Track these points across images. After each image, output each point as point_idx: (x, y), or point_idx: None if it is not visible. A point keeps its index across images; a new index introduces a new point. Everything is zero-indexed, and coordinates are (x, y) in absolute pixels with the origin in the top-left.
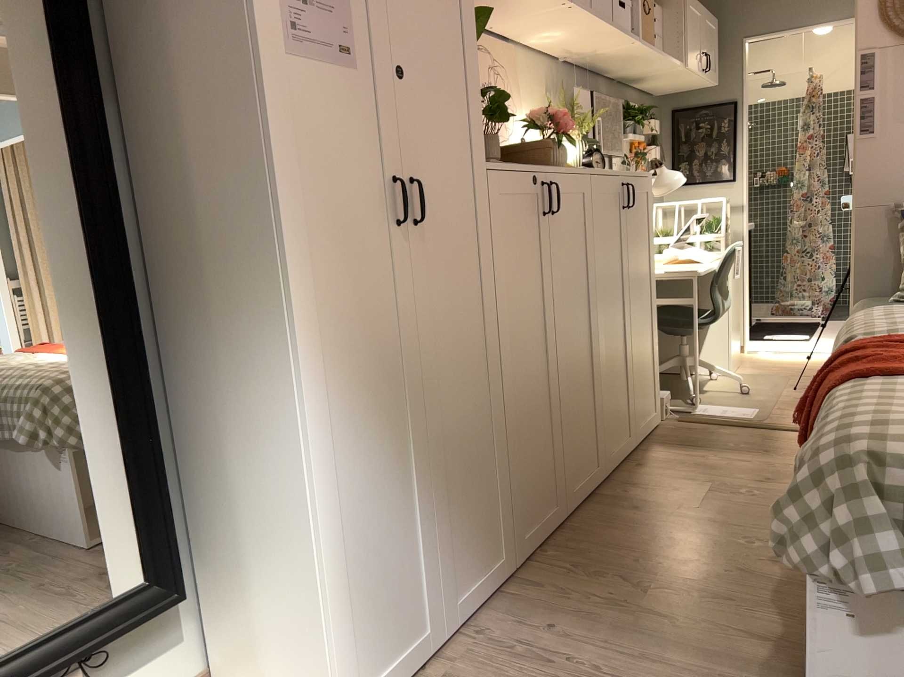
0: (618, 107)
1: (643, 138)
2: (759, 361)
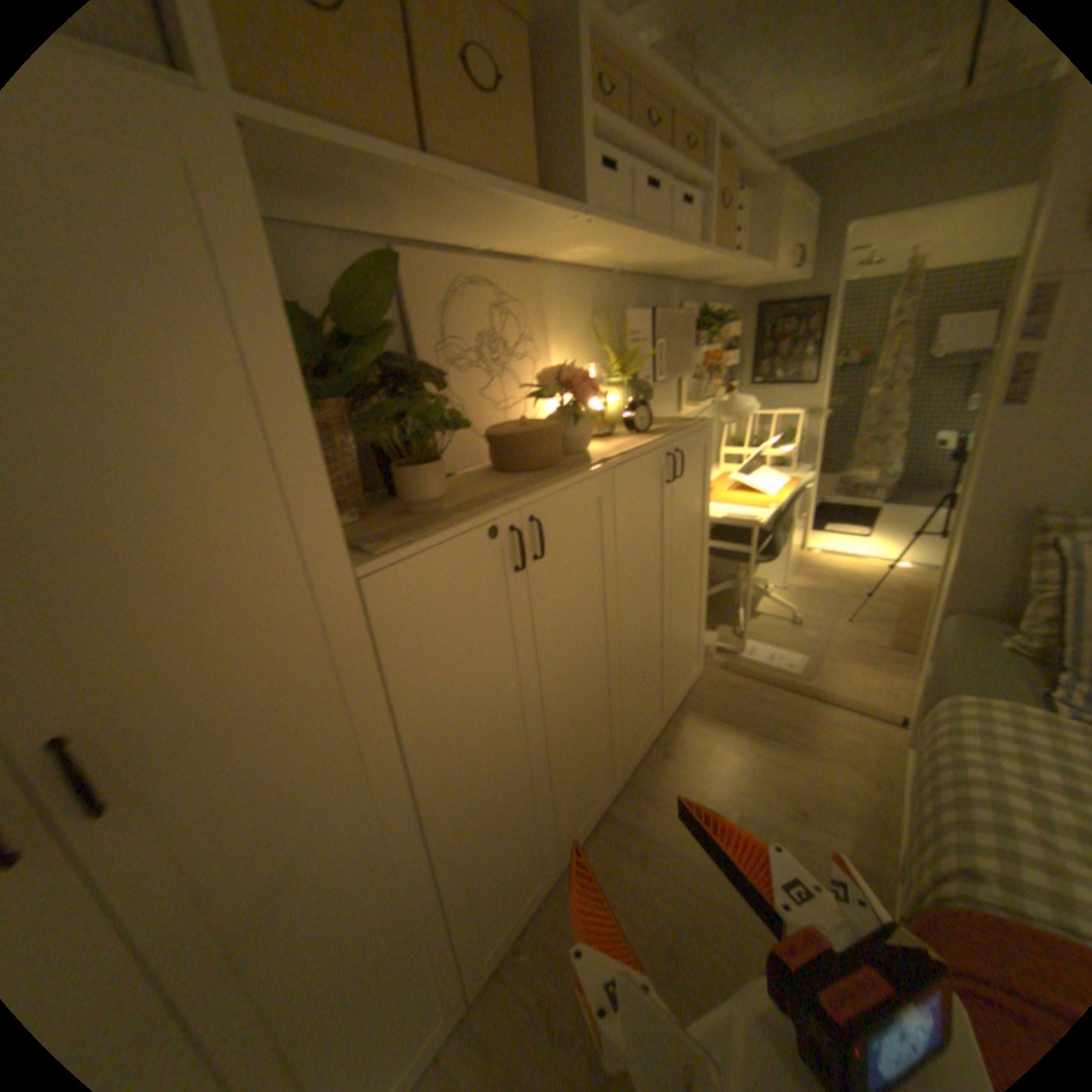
0: (698, 314)
1: (725, 342)
2: (818, 571)
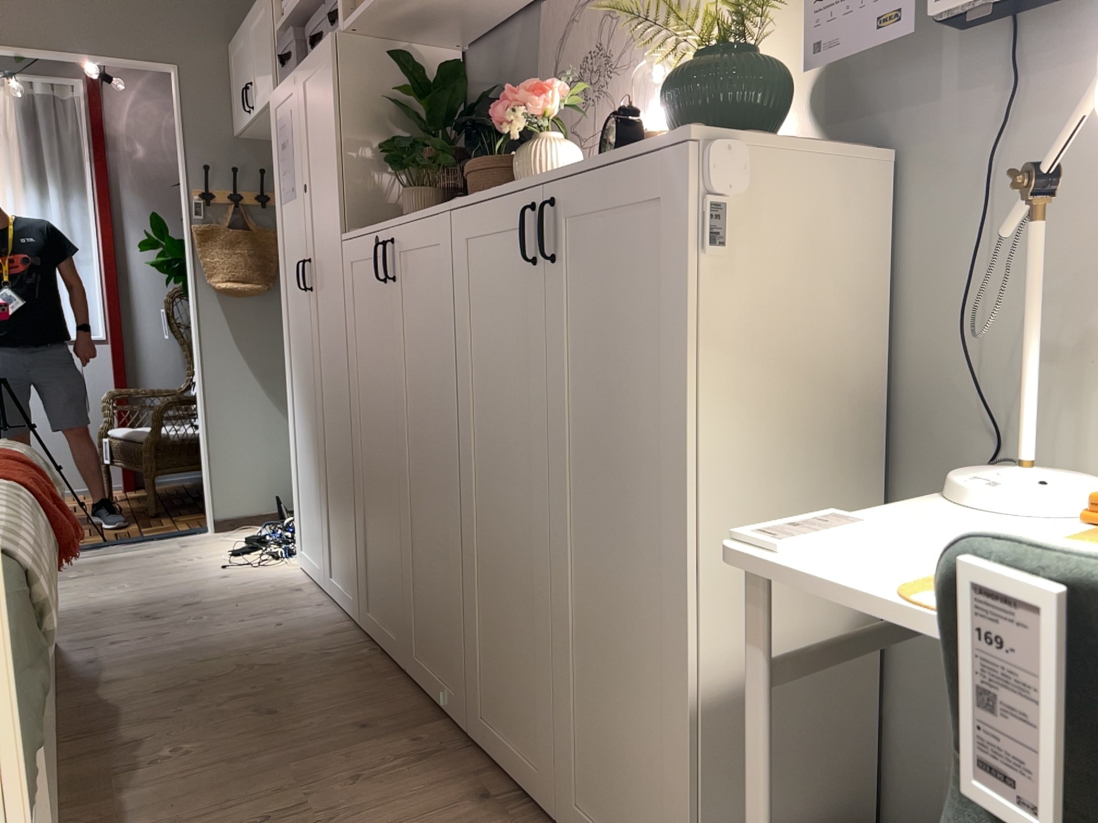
0: None
1: None
2: None
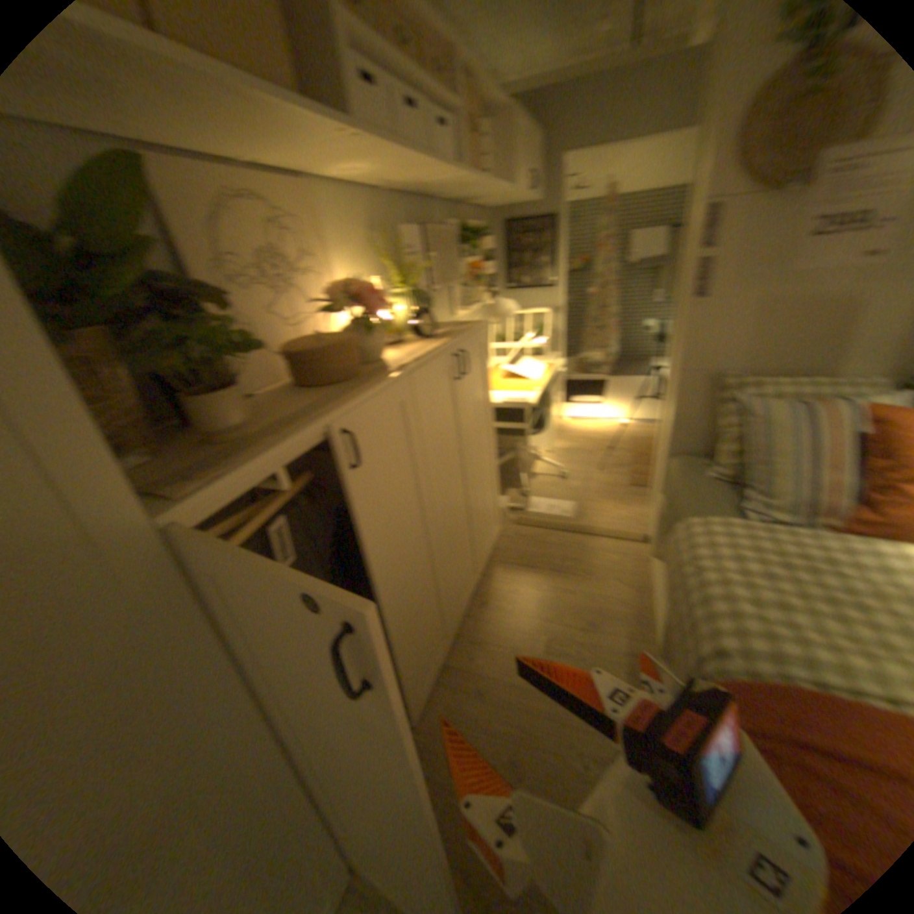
0: (462, 229)
1: (485, 253)
2: (574, 433)
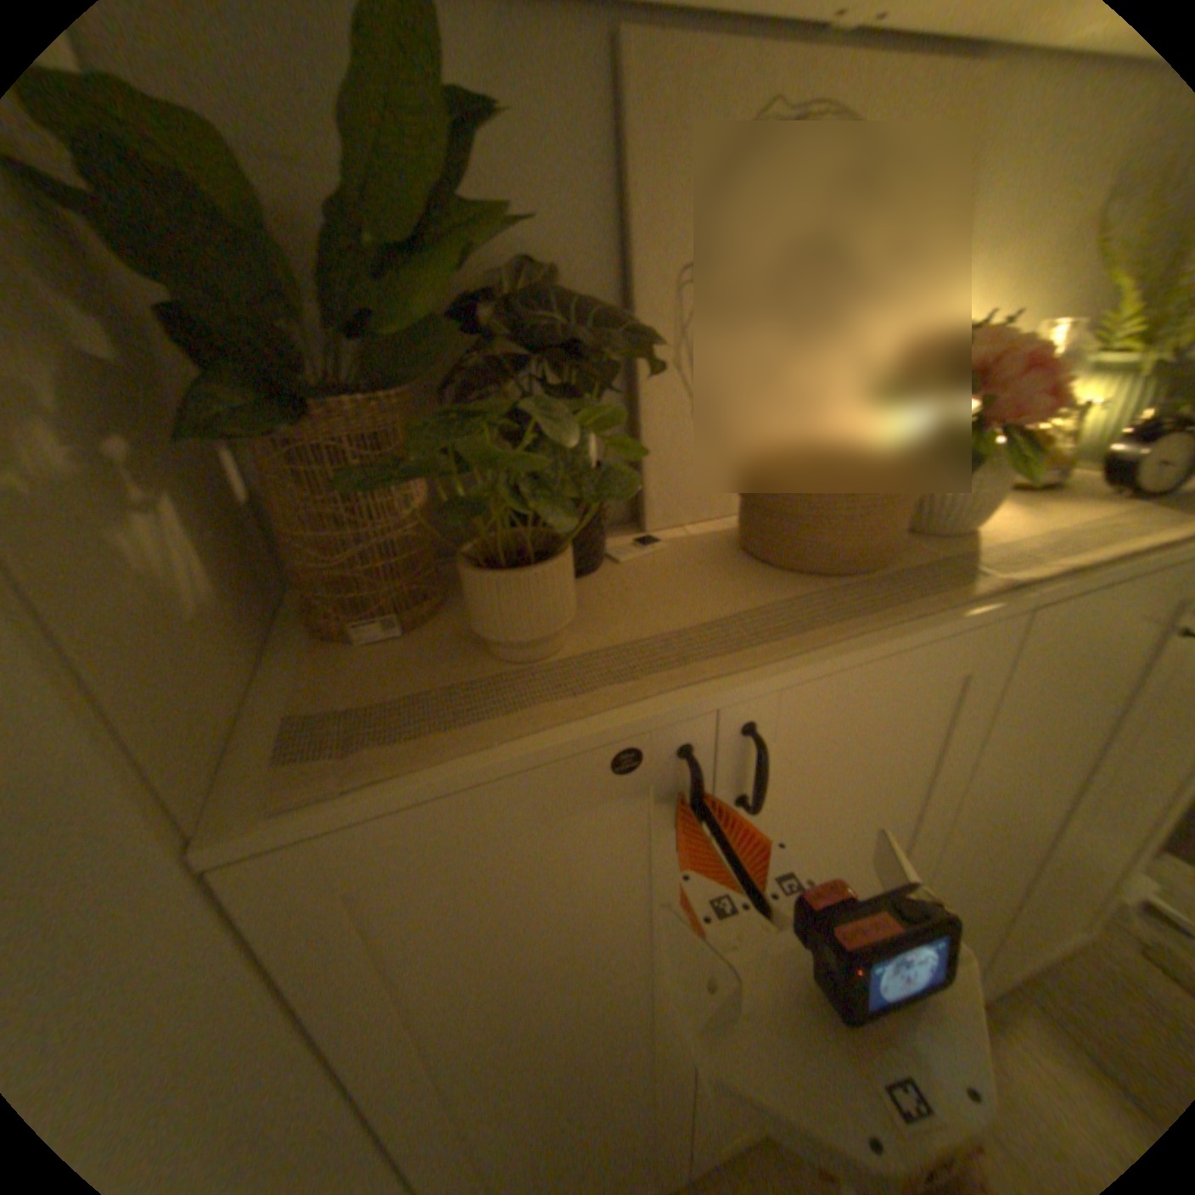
0: None
1: None
2: None
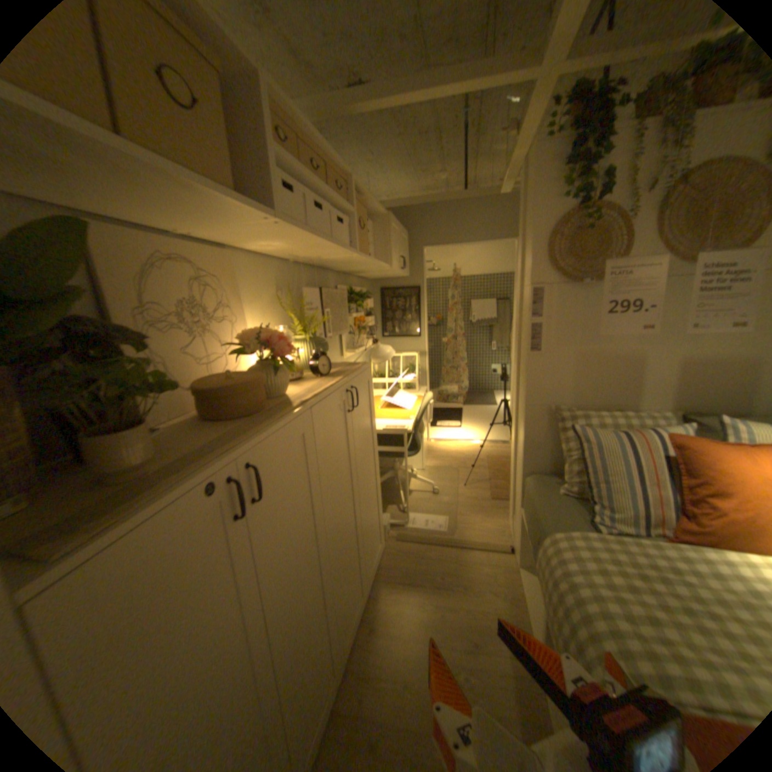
0: (347, 292)
1: (365, 310)
2: (439, 453)
